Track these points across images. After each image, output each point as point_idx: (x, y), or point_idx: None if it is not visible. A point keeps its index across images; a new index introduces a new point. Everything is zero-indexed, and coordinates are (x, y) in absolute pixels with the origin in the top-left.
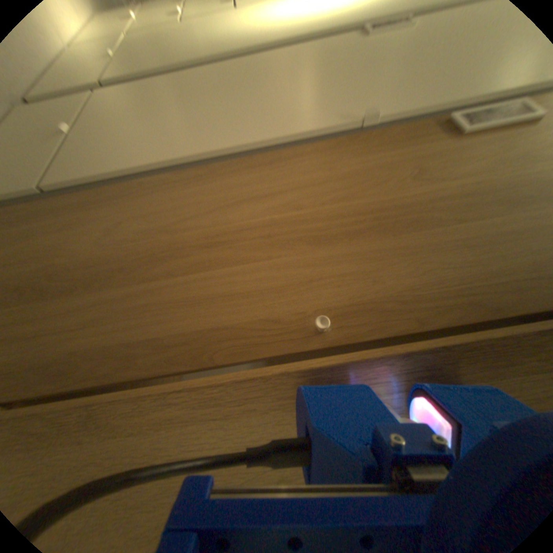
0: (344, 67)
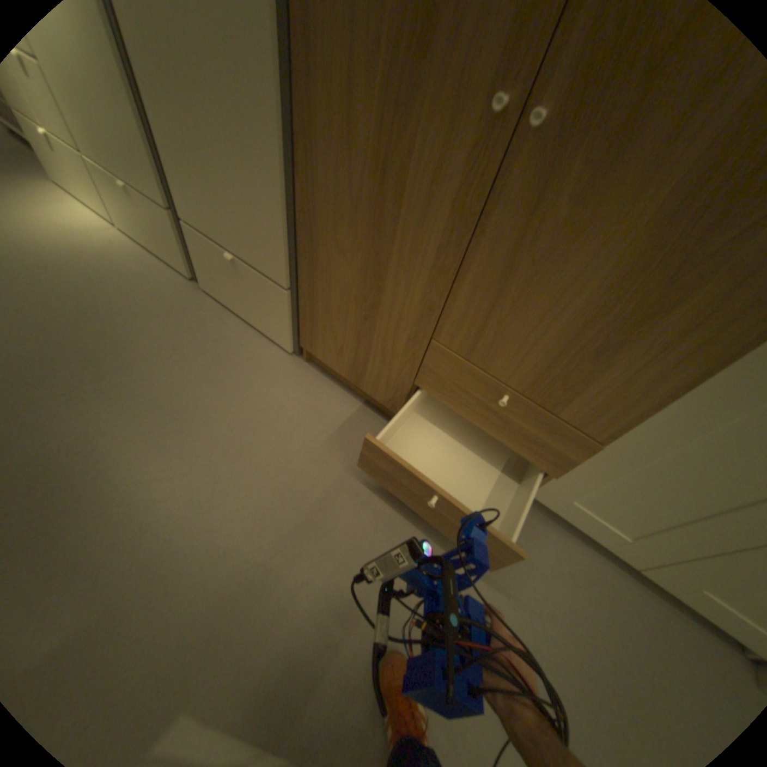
0: None
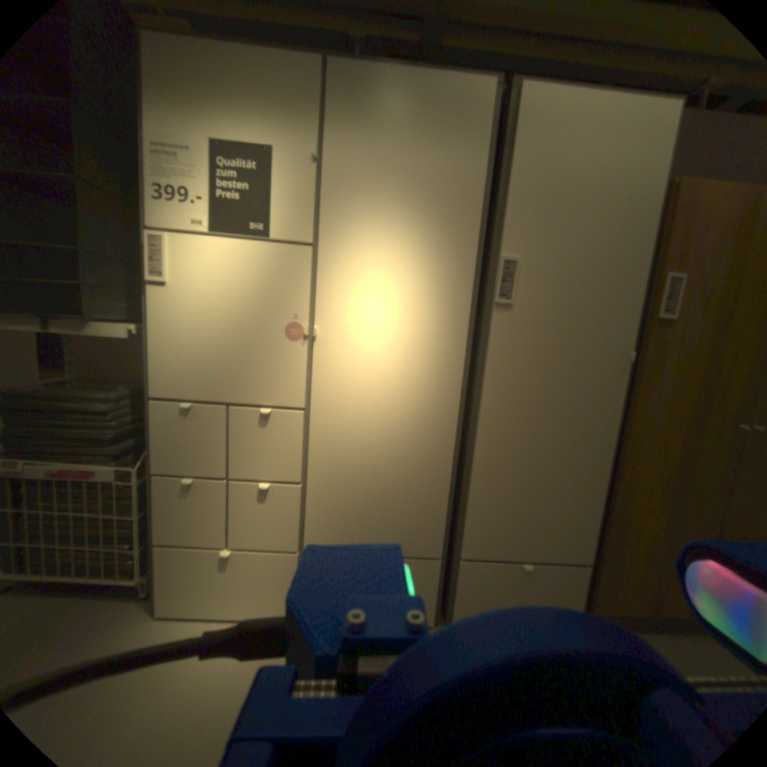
0: (558, 346)
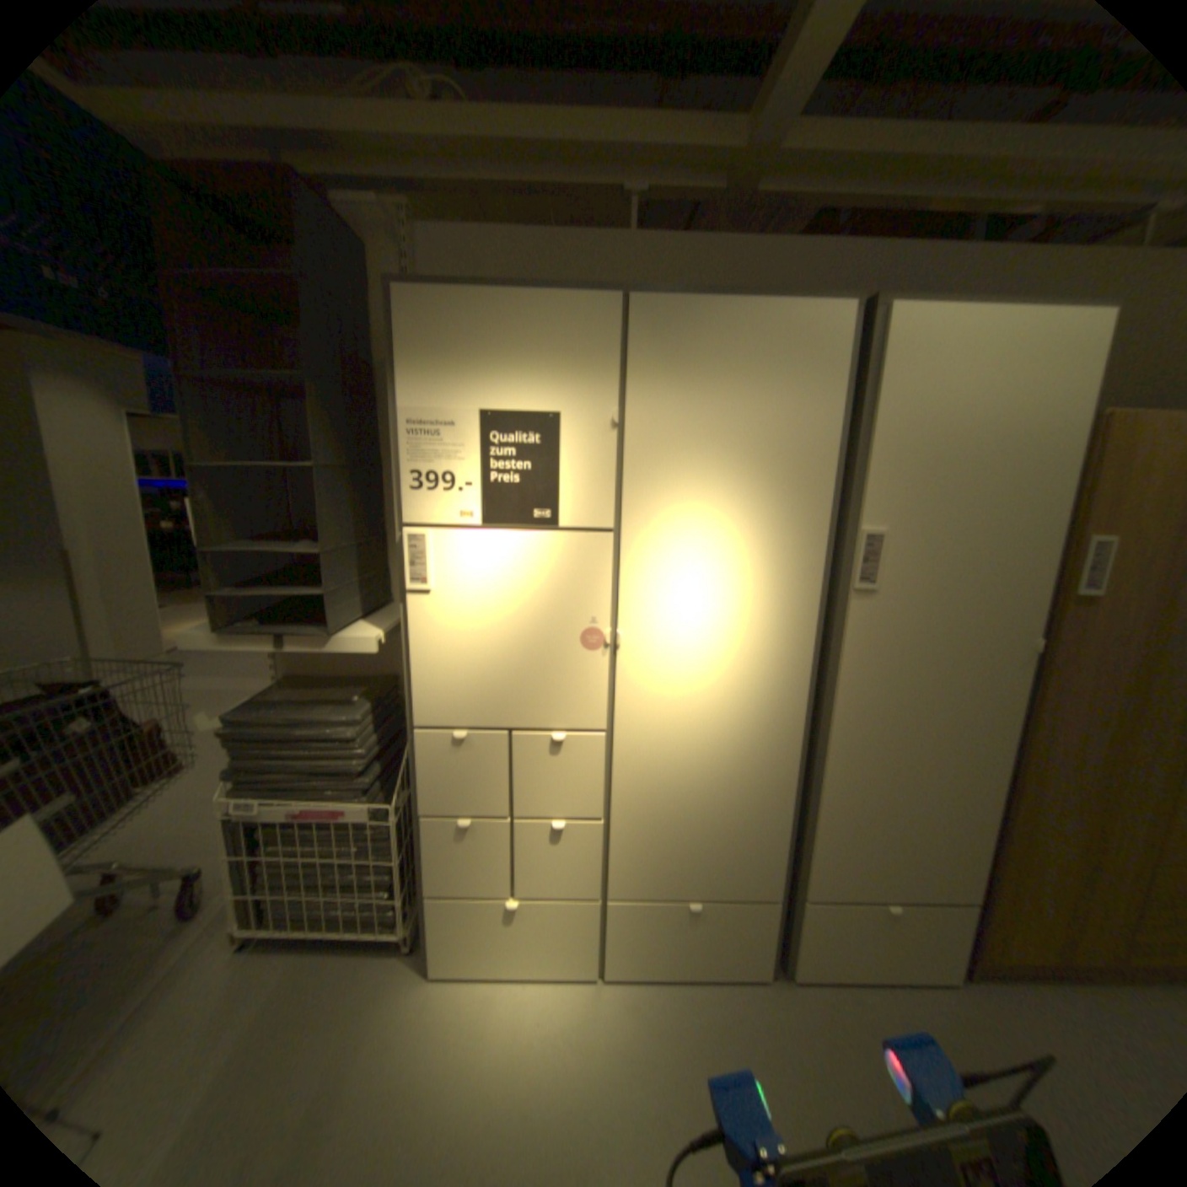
0: (939, 637)
